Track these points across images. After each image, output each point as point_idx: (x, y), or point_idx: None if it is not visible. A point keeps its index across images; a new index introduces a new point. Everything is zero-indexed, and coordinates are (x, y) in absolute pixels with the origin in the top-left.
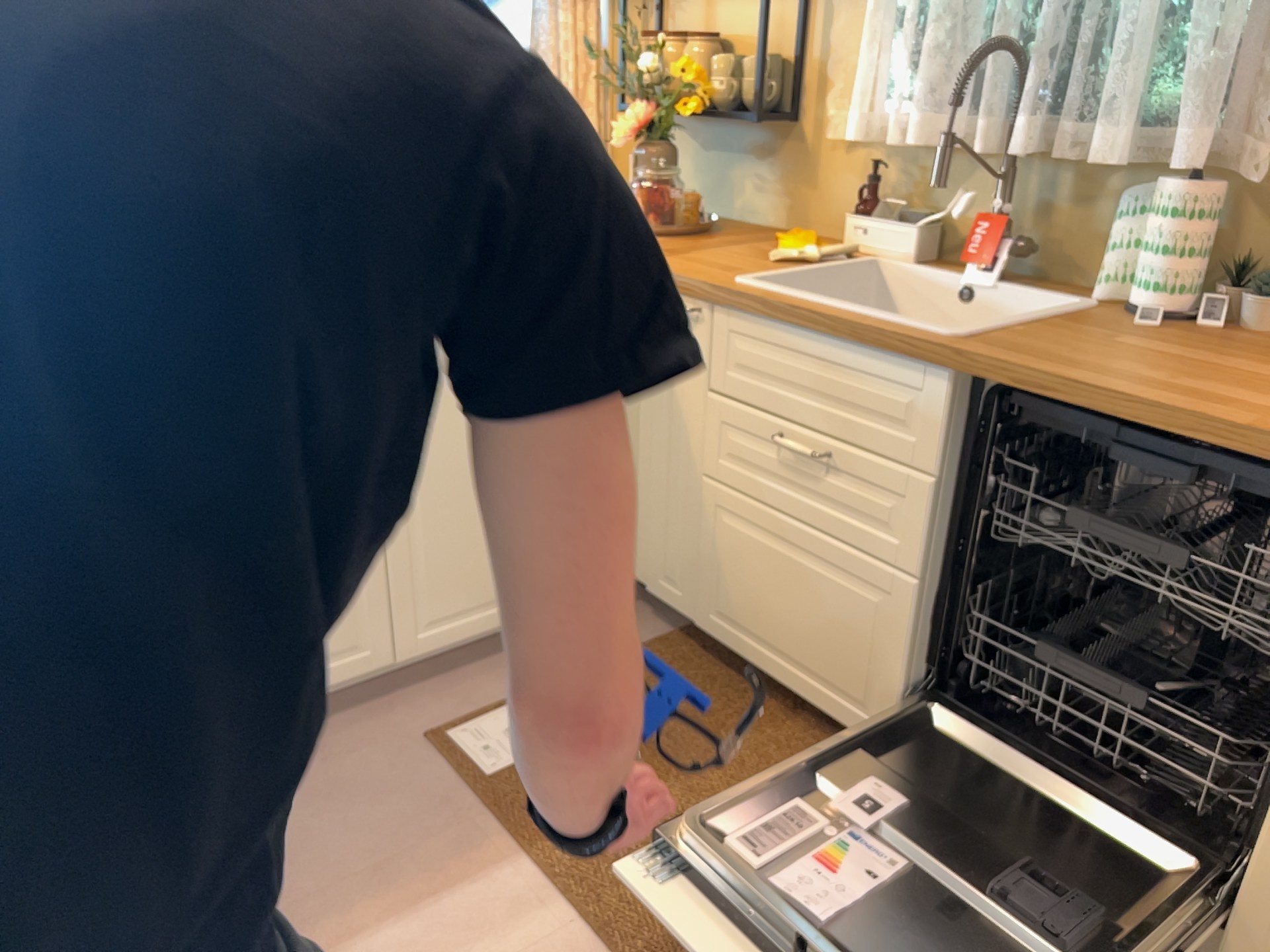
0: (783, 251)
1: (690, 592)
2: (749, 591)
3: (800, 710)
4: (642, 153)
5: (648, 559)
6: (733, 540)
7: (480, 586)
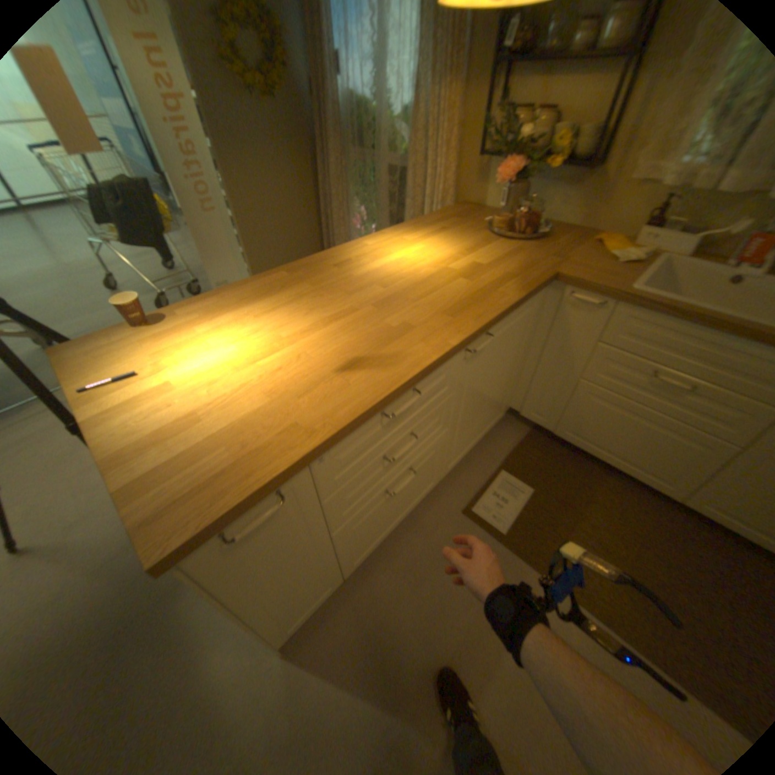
0: (623, 253)
1: (553, 421)
2: (600, 429)
3: (609, 469)
4: (513, 186)
5: (521, 402)
6: (595, 408)
7: (470, 438)
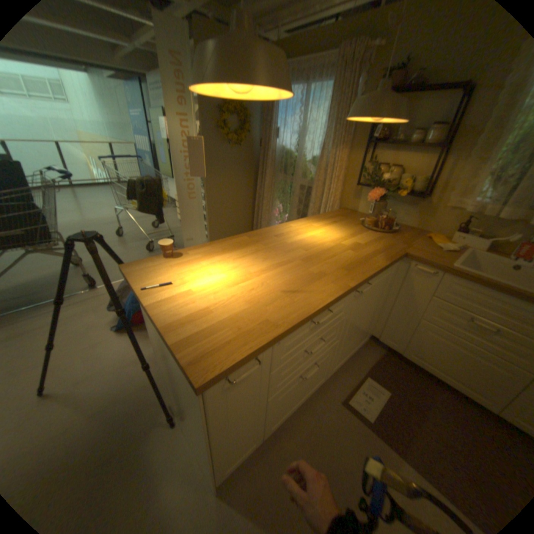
0: (446, 246)
1: (403, 347)
2: (437, 355)
3: (443, 386)
4: (378, 203)
5: (381, 332)
6: (433, 340)
7: (349, 352)
